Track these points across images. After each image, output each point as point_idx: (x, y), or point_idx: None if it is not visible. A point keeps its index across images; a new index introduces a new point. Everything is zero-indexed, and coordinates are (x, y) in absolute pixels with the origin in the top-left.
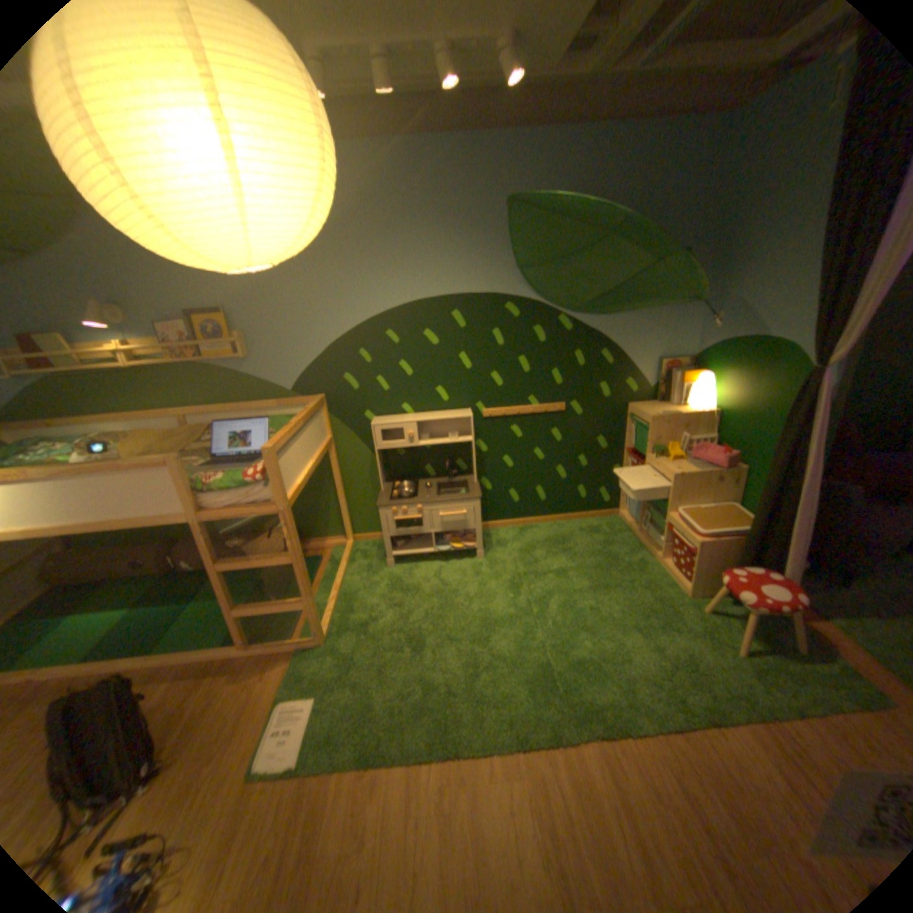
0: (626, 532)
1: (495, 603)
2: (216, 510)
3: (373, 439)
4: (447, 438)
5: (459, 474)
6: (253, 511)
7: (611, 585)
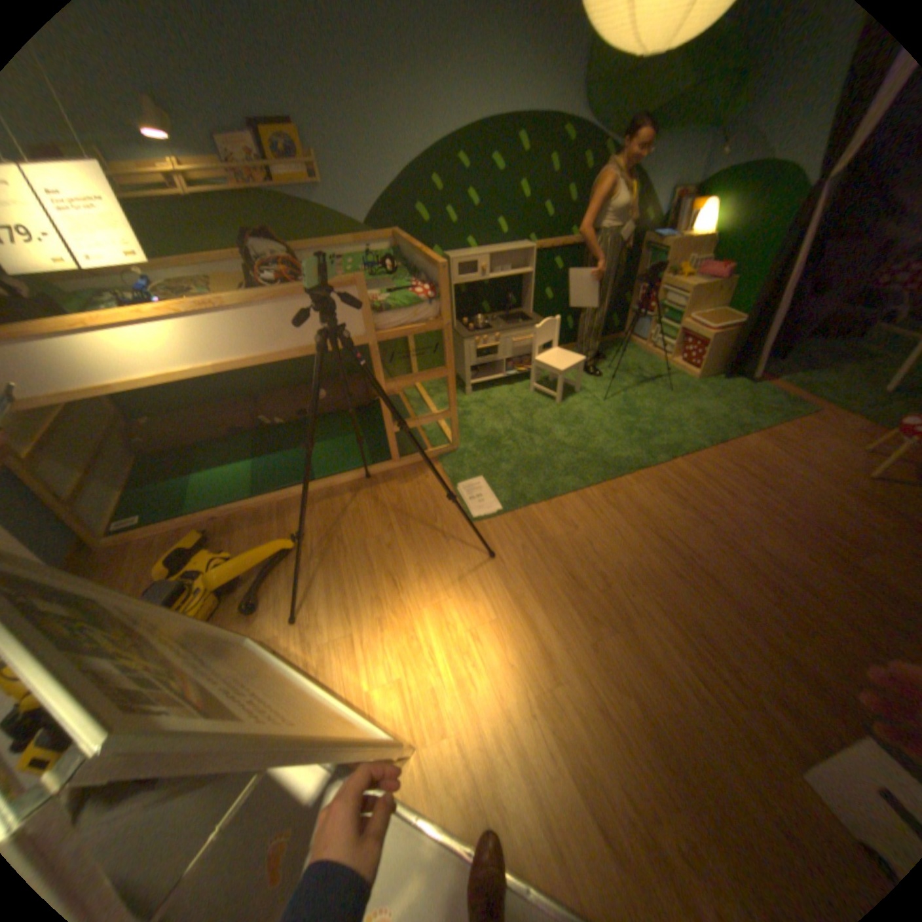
0: (634, 349)
1: (569, 404)
2: (389, 331)
3: (450, 275)
4: (508, 273)
5: (509, 310)
6: (424, 329)
7: (642, 382)
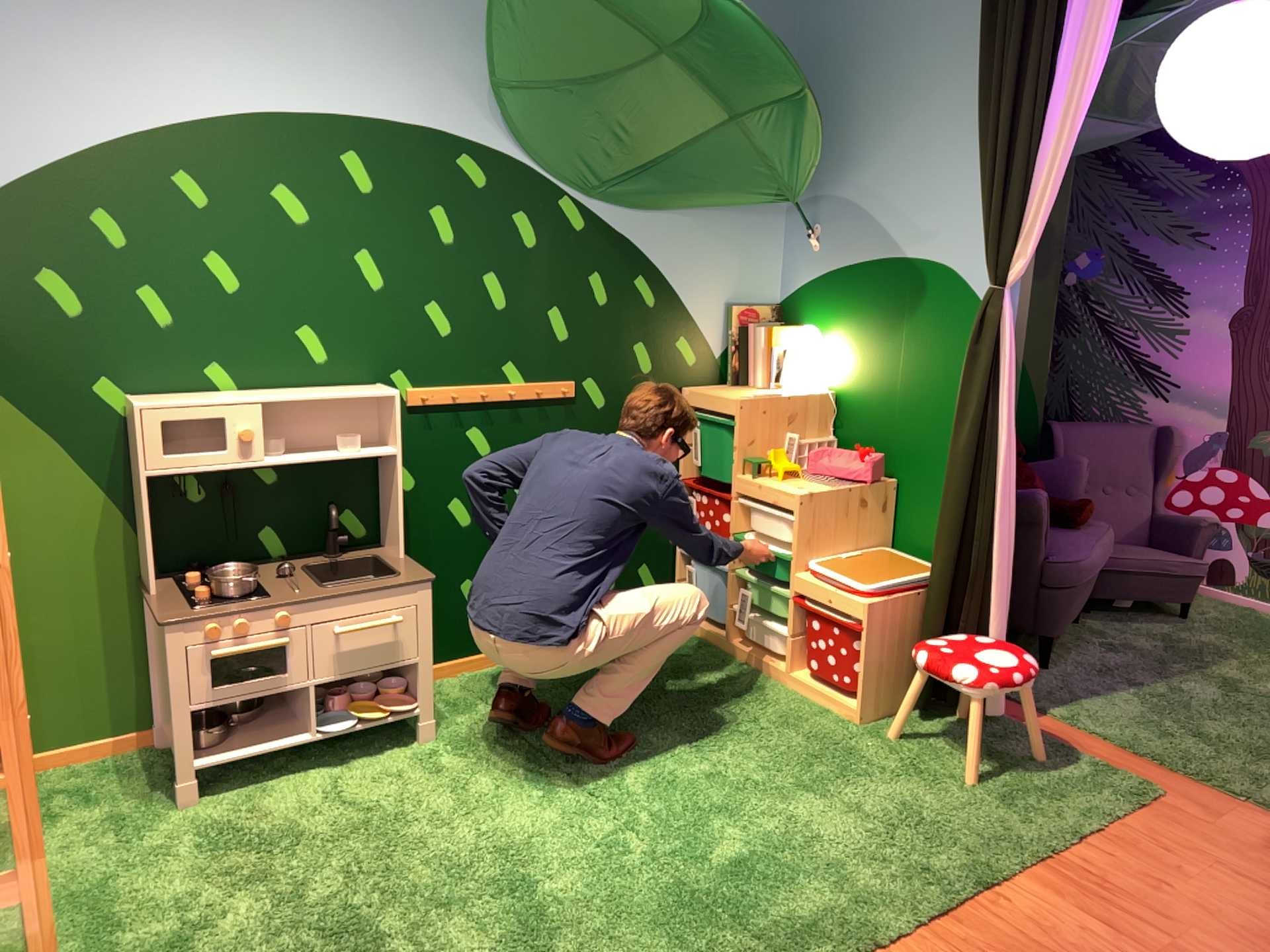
0: (703, 647)
1: (508, 813)
2: None
3: (138, 445)
4: (331, 450)
5: (347, 548)
6: None
7: (722, 733)
